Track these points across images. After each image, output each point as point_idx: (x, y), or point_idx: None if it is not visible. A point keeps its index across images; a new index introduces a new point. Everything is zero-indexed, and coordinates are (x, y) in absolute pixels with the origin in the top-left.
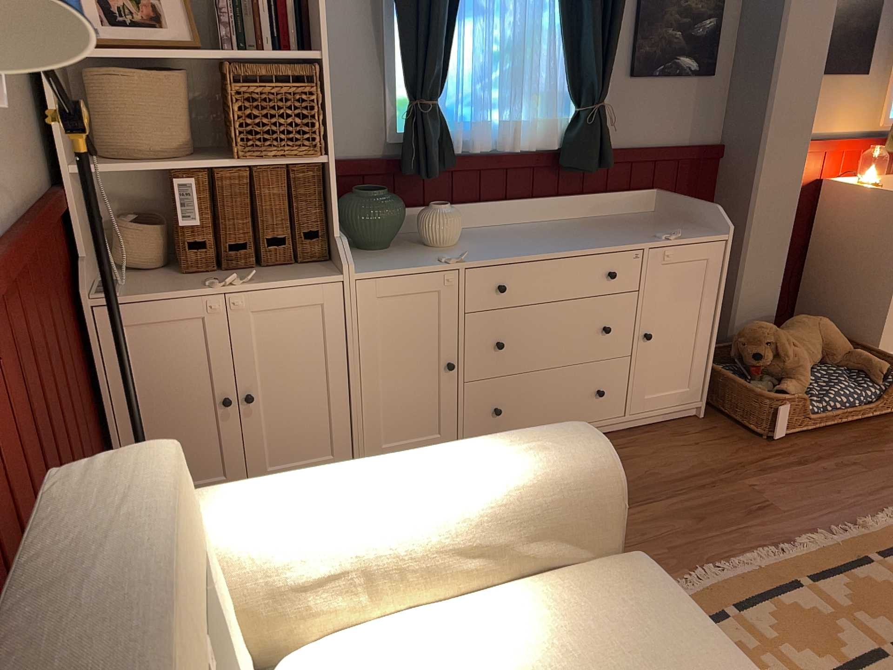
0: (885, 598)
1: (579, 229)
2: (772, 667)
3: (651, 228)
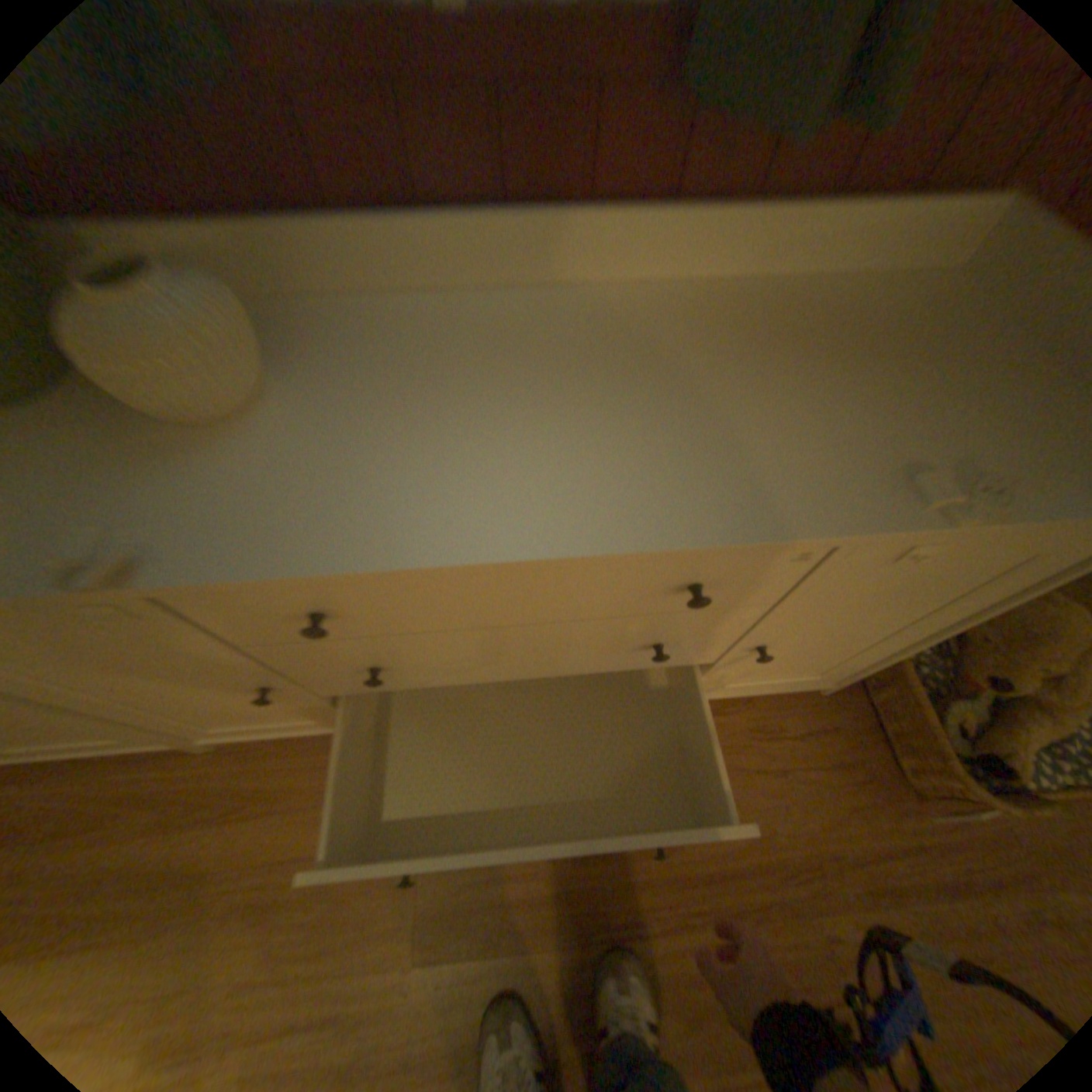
0: None
1: (689, 348)
2: None
3: (919, 386)
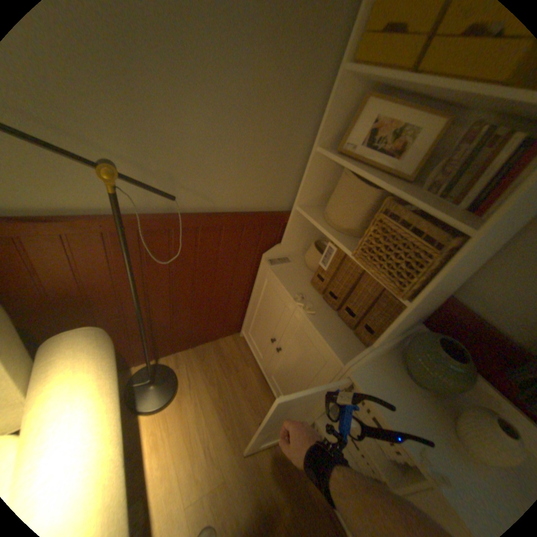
0: None
1: None
2: None
3: None
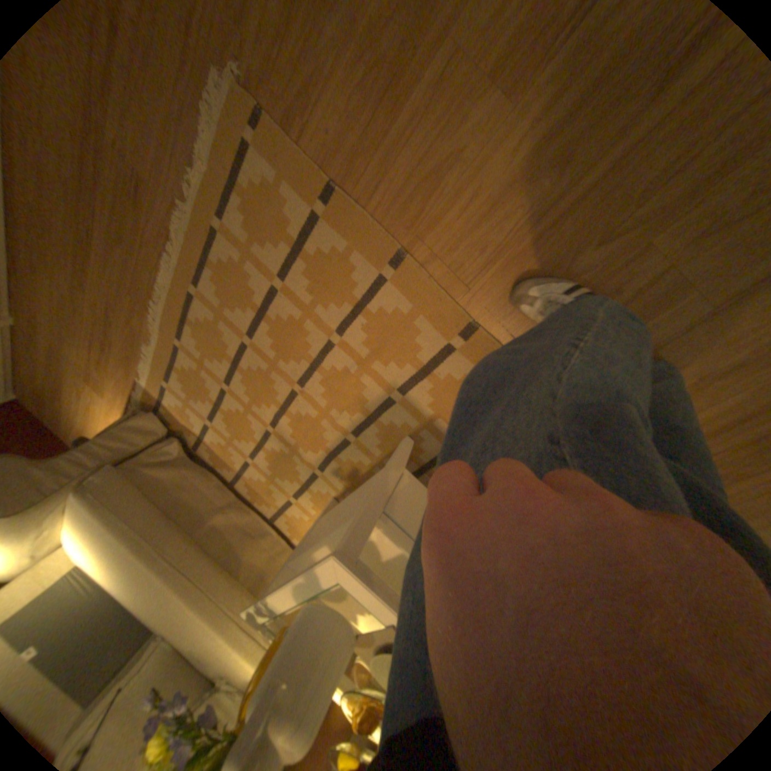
0: (229, 278)
1: None
2: (204, 376)
3: None
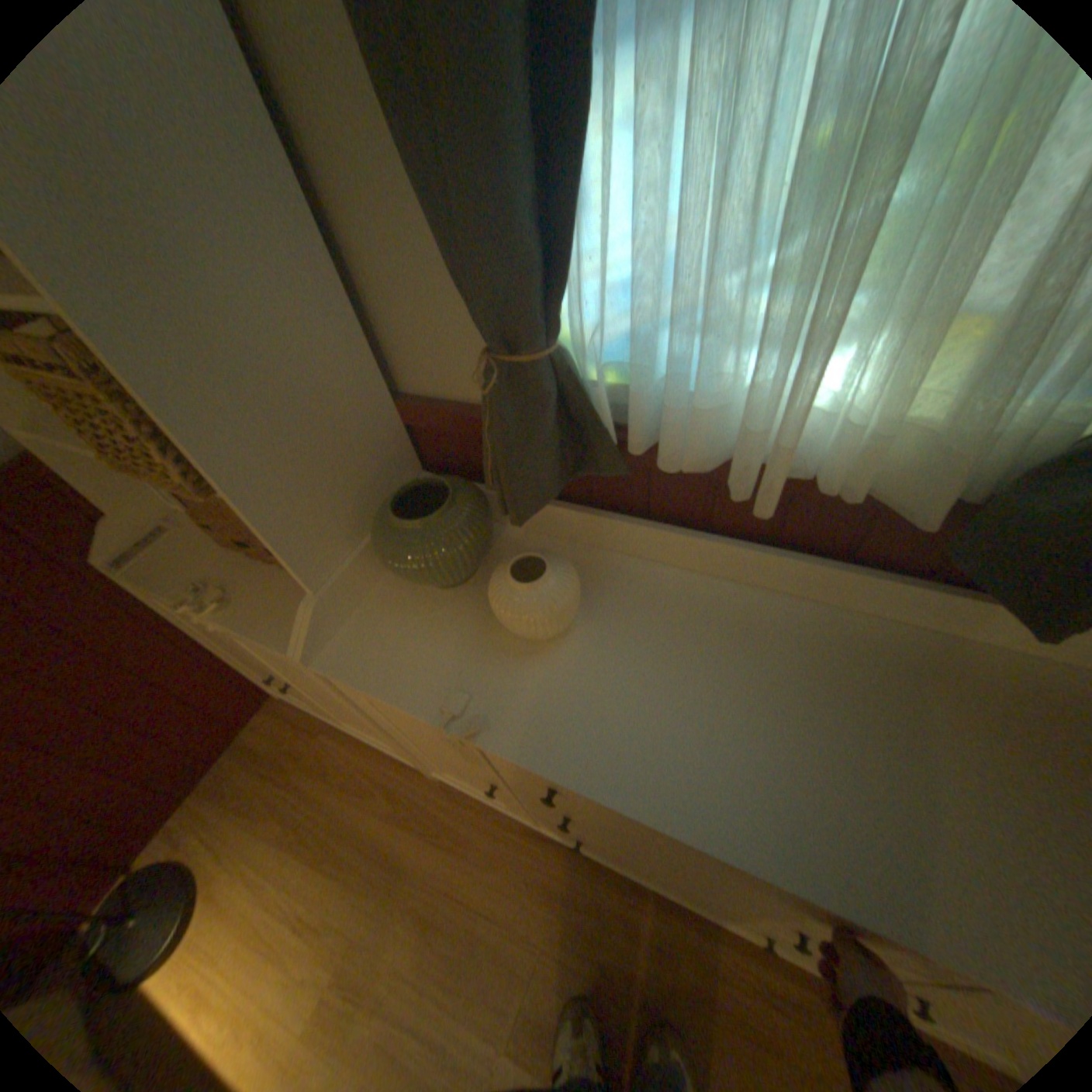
0: None
1: (909, 711)
2: None
3: None
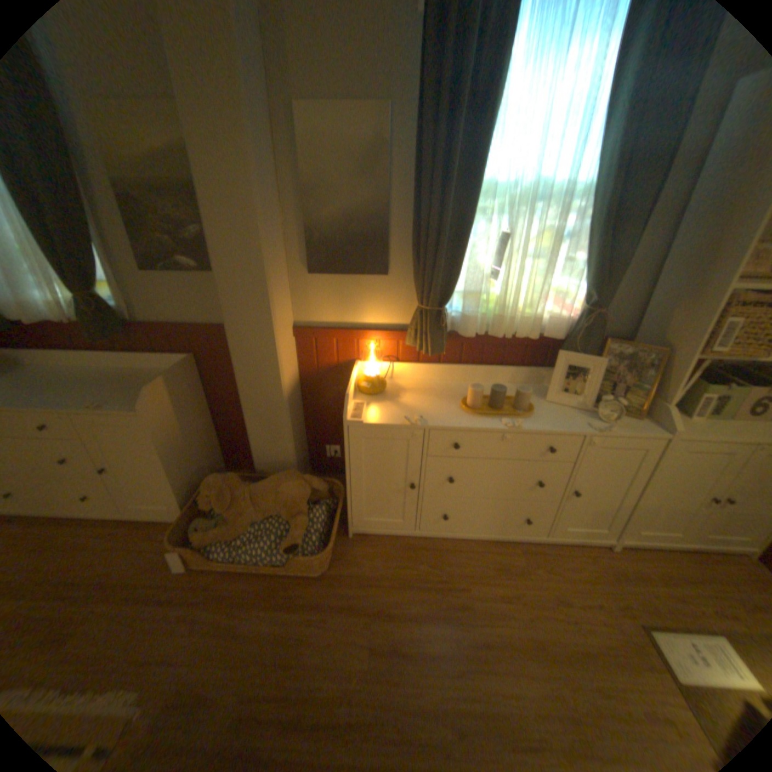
0: None
1: (92, 381)
2: None
3: (127, 390)
